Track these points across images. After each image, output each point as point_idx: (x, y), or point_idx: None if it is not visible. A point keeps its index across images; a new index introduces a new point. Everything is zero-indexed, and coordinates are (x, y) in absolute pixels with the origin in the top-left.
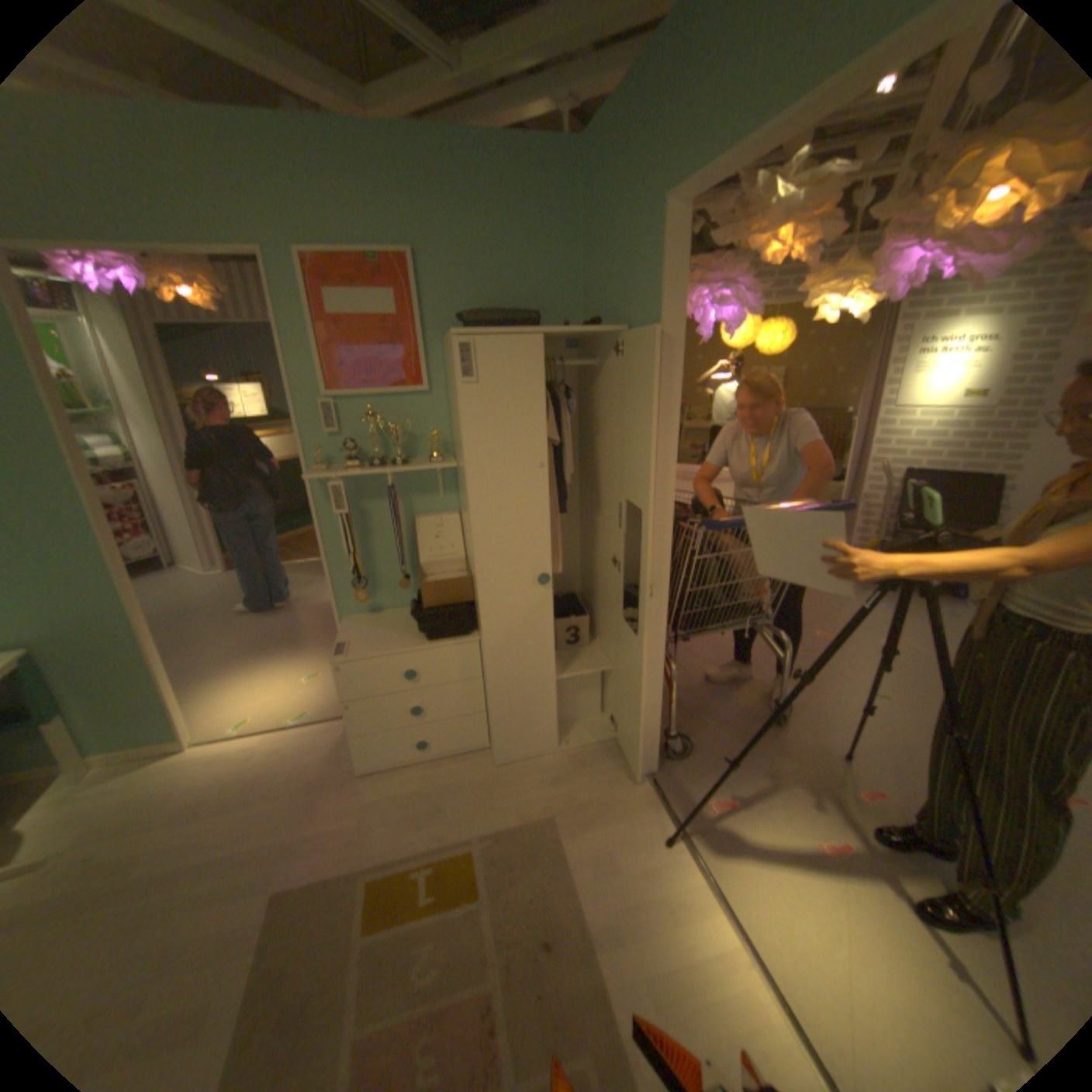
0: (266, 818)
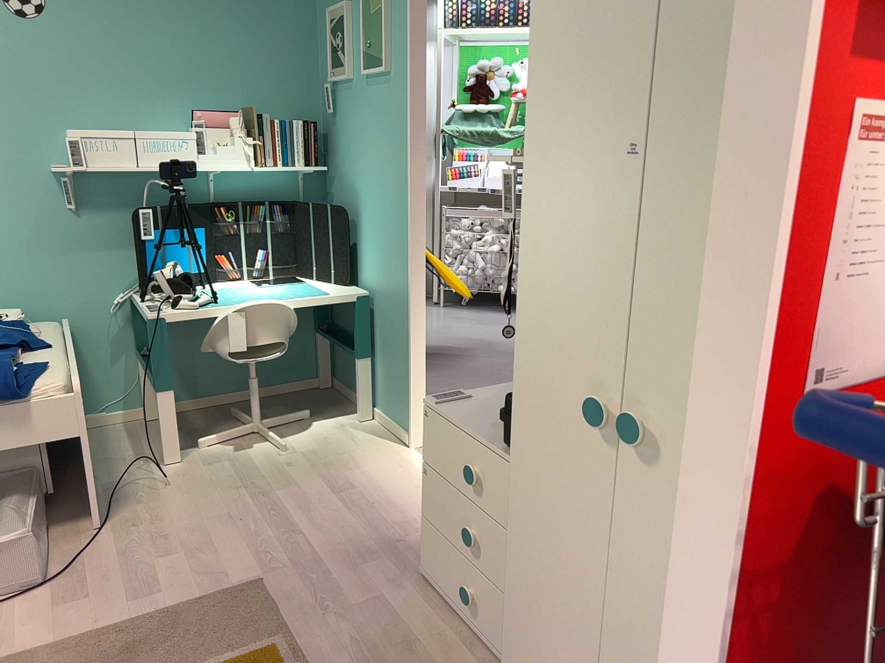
0: (347, 533)
